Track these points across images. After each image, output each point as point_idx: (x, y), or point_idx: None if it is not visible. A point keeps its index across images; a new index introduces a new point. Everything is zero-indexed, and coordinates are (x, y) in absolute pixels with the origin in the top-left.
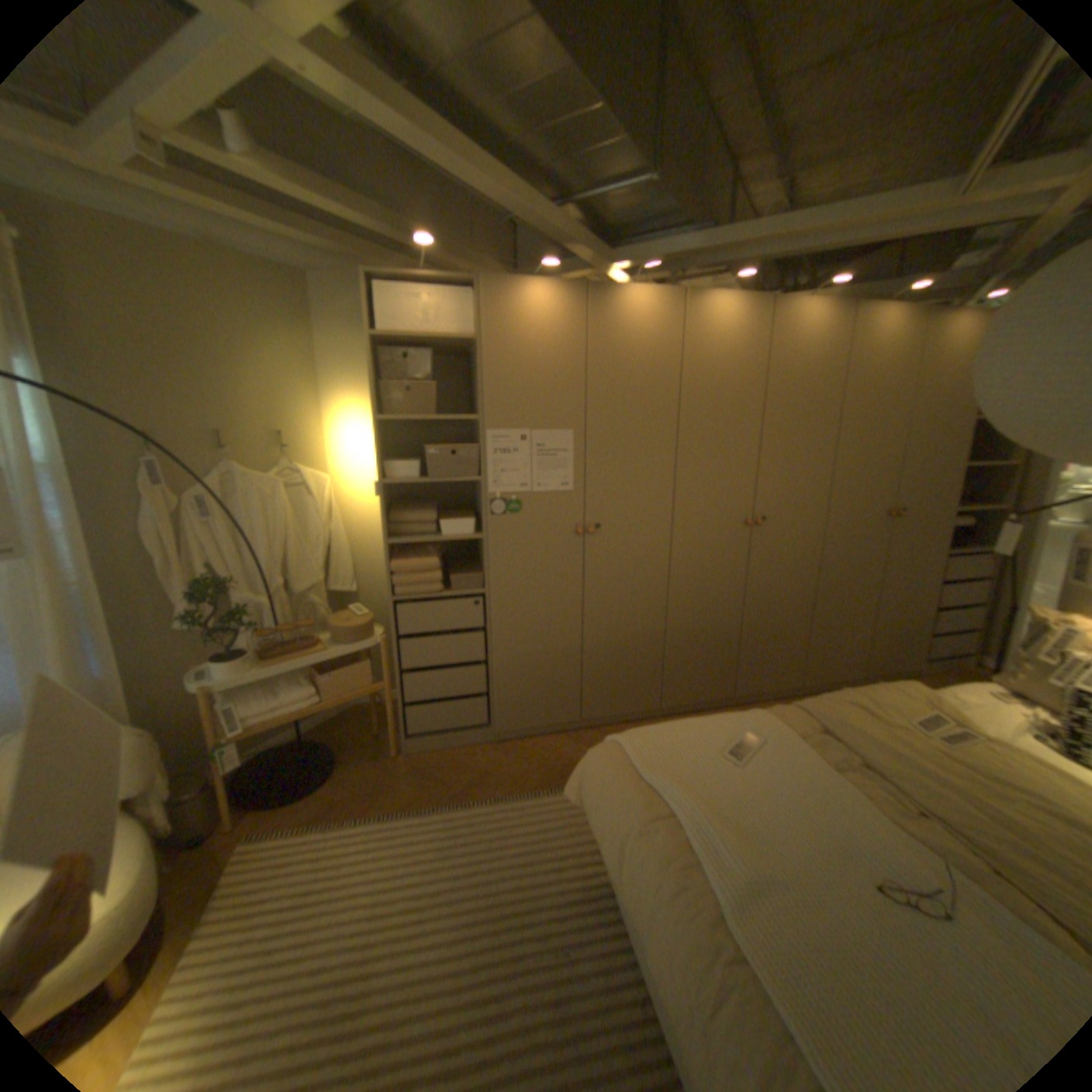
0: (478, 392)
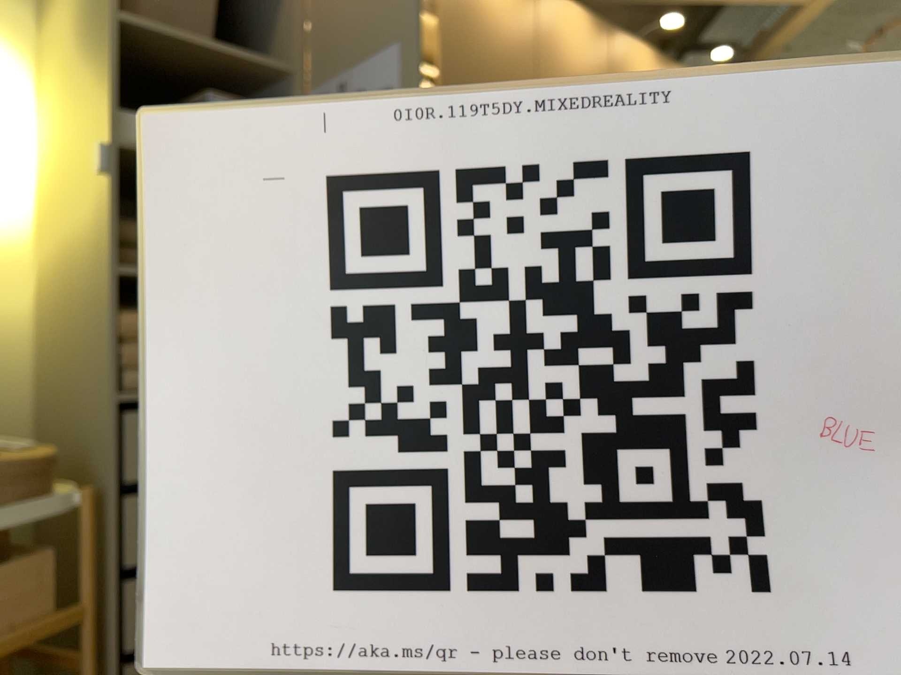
0: (288, 26)
